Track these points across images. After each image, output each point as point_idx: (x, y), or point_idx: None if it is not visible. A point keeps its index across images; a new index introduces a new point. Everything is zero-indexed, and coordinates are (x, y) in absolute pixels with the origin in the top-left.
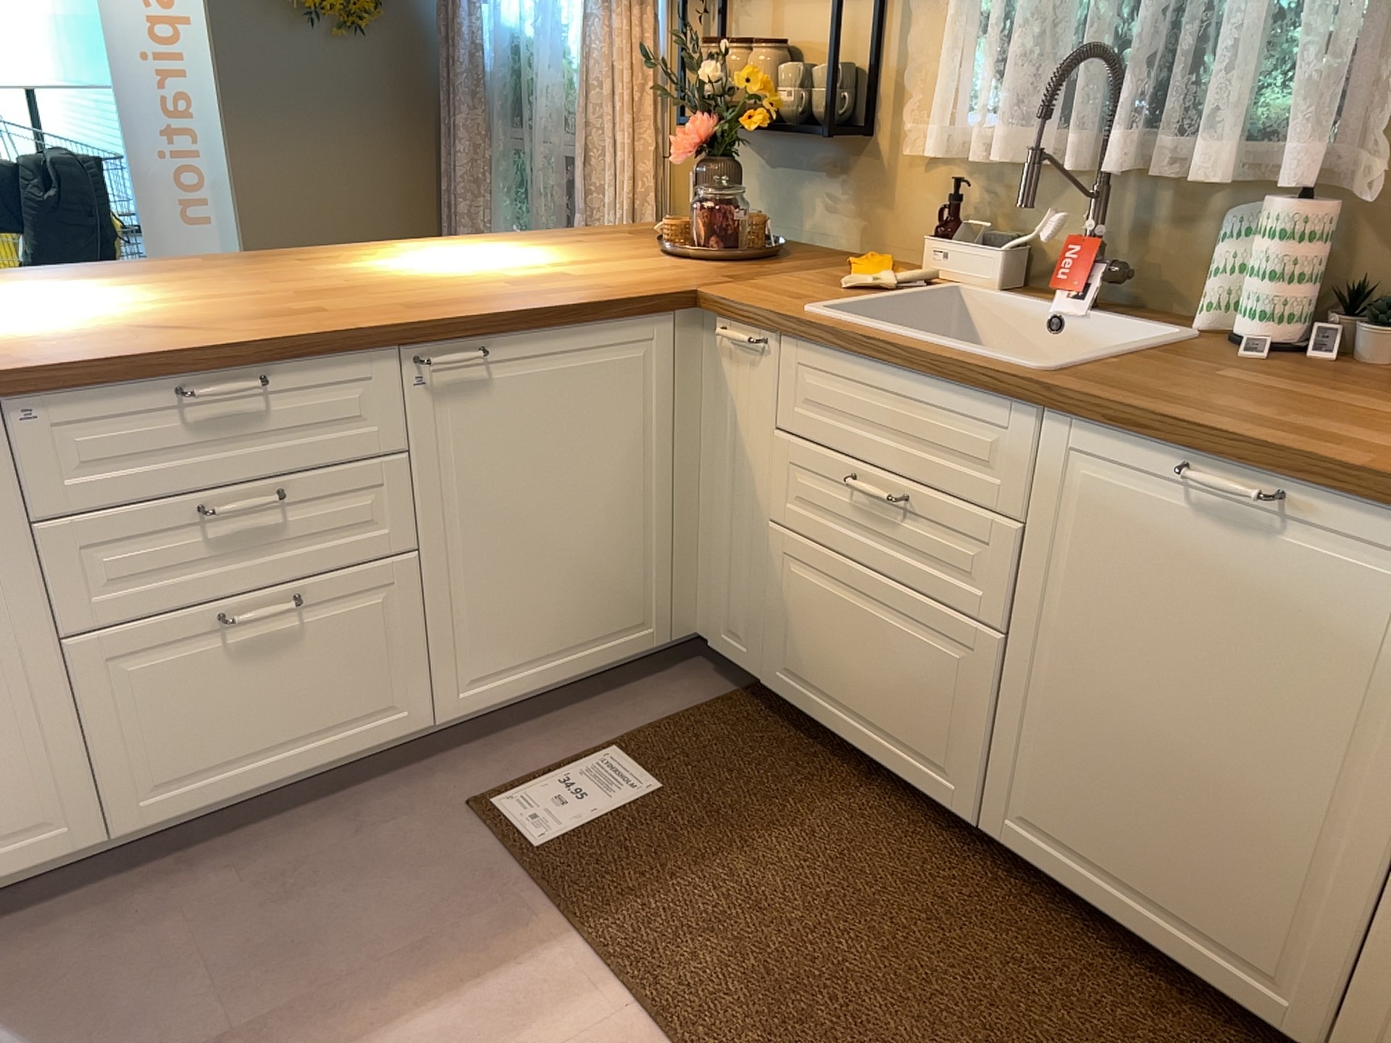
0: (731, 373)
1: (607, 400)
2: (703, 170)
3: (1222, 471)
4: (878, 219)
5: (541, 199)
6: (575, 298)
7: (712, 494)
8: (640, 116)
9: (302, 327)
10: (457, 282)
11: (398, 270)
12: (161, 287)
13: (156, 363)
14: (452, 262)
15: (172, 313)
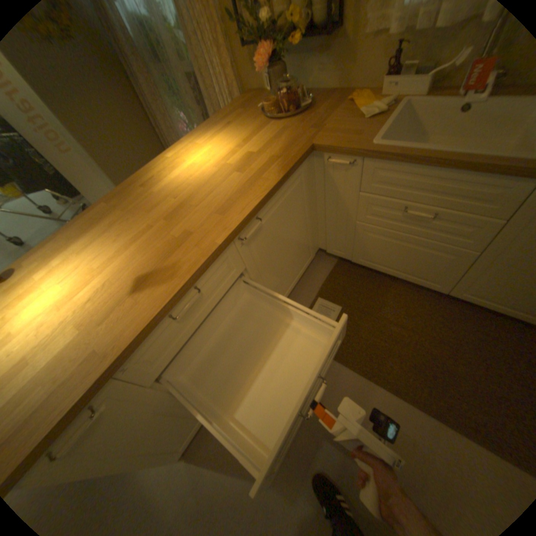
0: (333, 174)
1: (293, 204)
2: (271, 70)
3: None
4: (348, 69)
5: (183, 96)
6: (276, 174)
7: (323, 212)
8: (218, 45)
9: (193, 255)
10: (216, 179)
11: (184, 178)
12: (104, 238)
13: (155, 318)
14: (198, 161)
15: (128, 265)
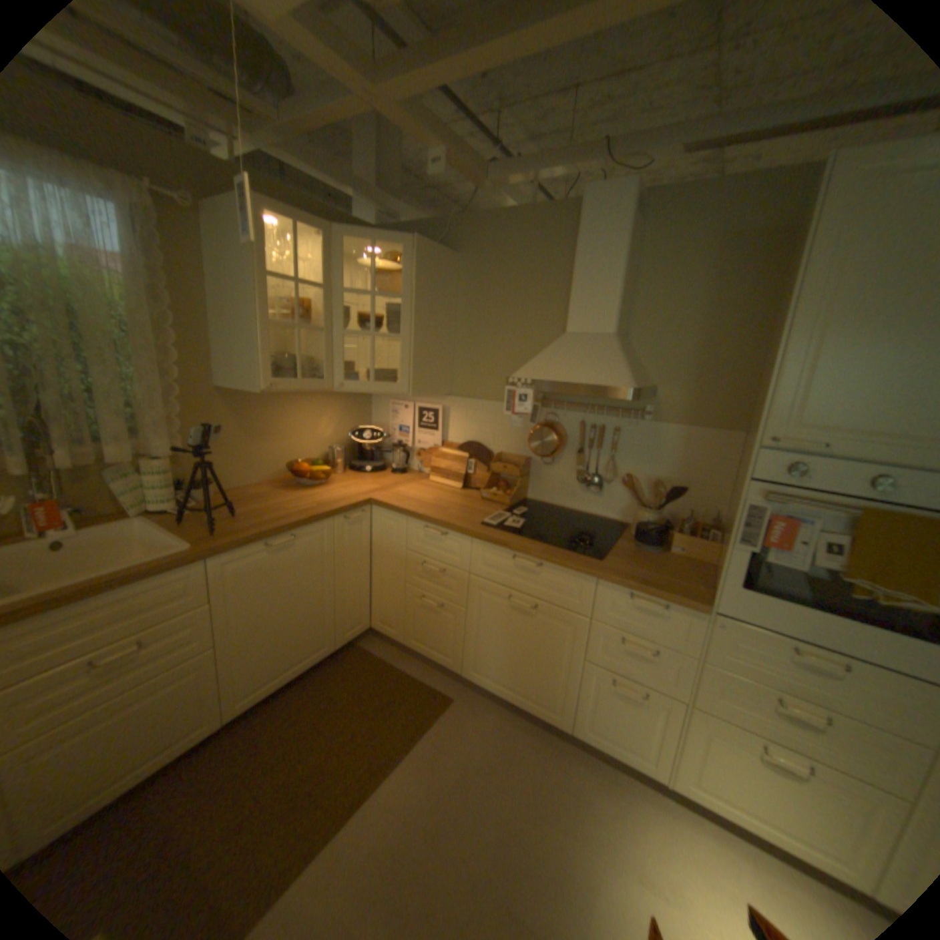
0: None
1: None
2: None
3: (276, 539)
4: None
5: None
6: None
7: None
8: None
9: None
10: None
11: None
12: None
13: None
14: None
15: None
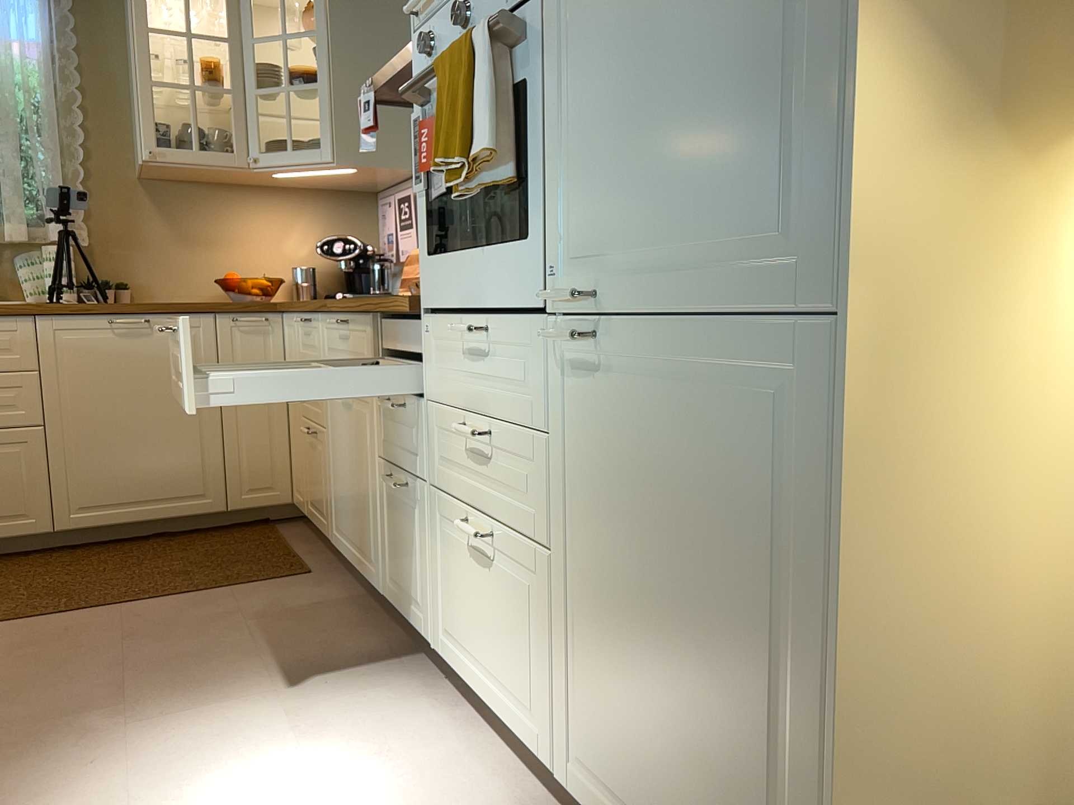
0: None
1: None
2: None
3: (124, 318)
4: None
5: None
6: None
7: None
8: None
9: None
10: None
11: None
12: None
13: None
14: None
15: None
